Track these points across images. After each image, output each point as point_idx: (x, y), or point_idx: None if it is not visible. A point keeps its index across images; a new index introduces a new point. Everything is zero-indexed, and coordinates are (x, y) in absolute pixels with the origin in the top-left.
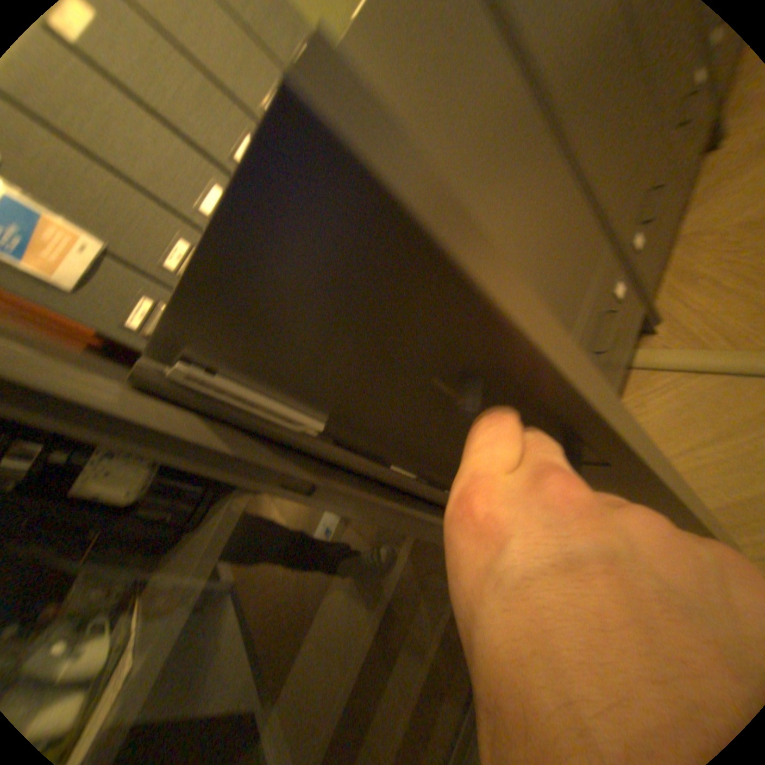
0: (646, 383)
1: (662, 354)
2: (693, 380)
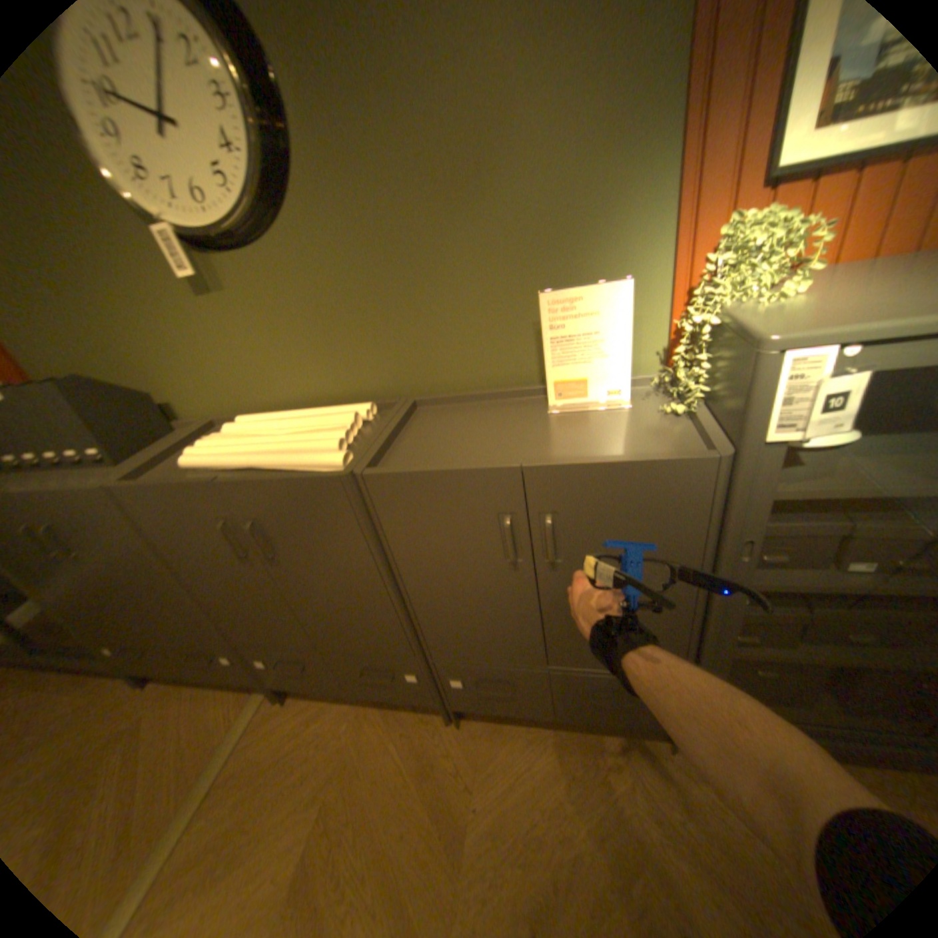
0: (236, 701)
1: (249, 707)
2: (223, 728)
